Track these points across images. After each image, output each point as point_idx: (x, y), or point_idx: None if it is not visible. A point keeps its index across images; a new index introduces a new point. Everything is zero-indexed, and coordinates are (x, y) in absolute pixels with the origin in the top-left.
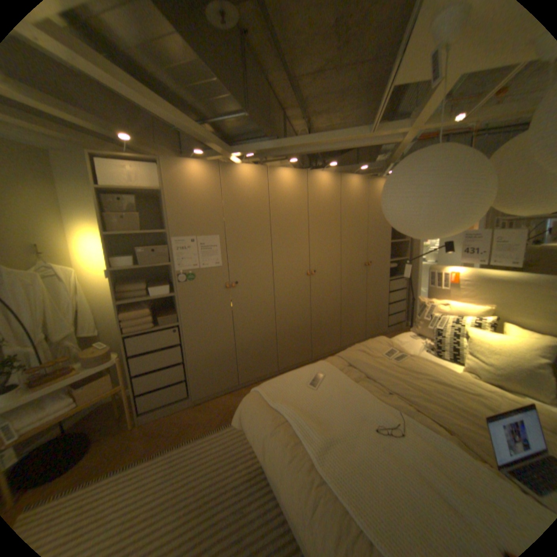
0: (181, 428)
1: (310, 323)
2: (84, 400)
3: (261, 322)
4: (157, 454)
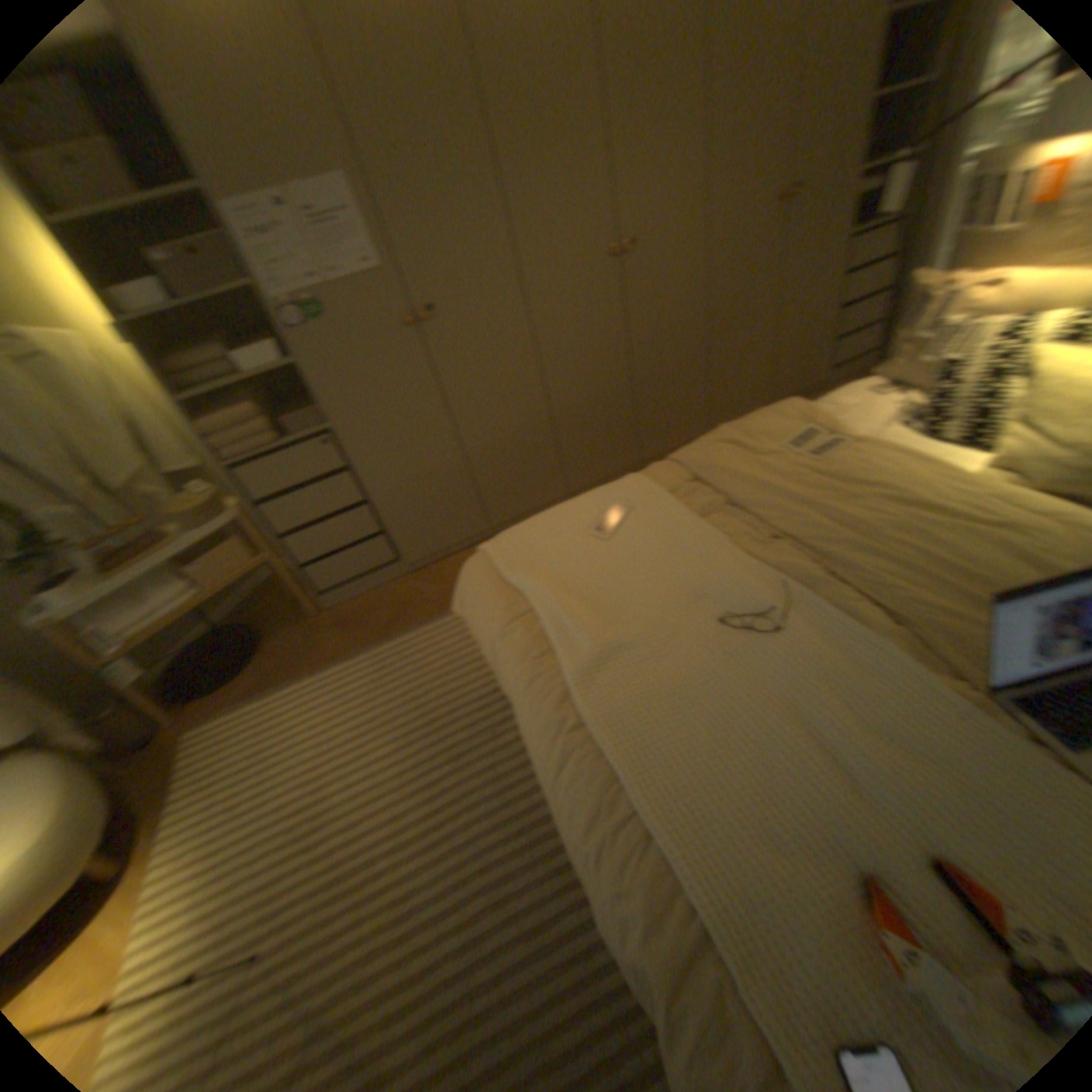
0: (391, 610)
1: (629, 386)
2: (202, 584)
3: (508, 398)
4: (355, 653)
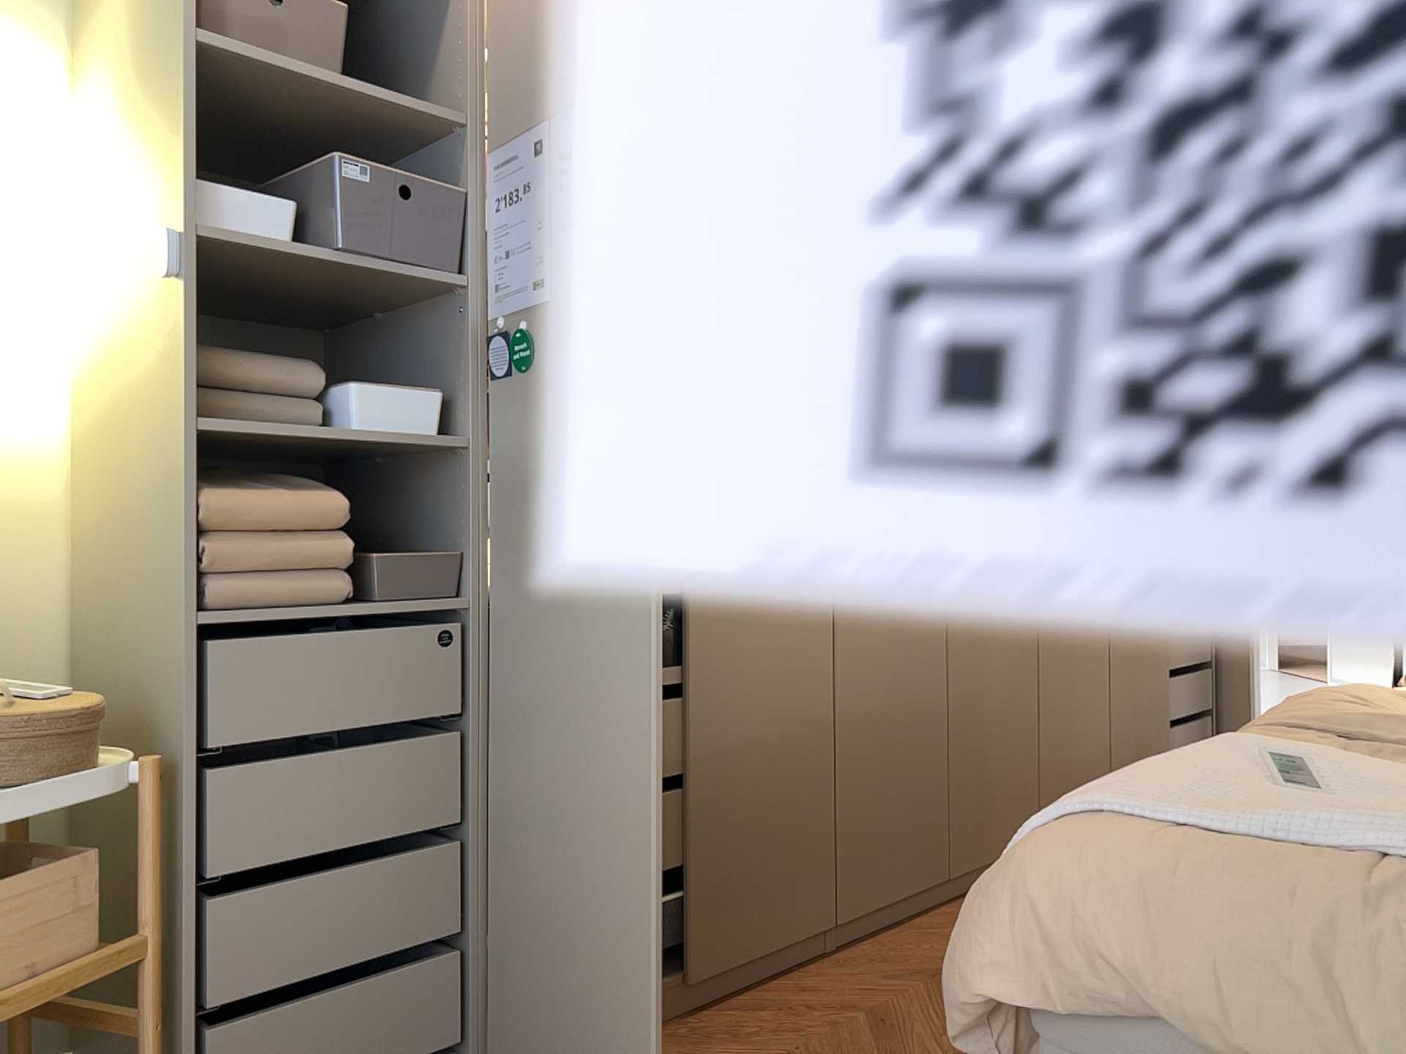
0: None
1: (936, 706)
2: None
3: (775, 661)
4: None
